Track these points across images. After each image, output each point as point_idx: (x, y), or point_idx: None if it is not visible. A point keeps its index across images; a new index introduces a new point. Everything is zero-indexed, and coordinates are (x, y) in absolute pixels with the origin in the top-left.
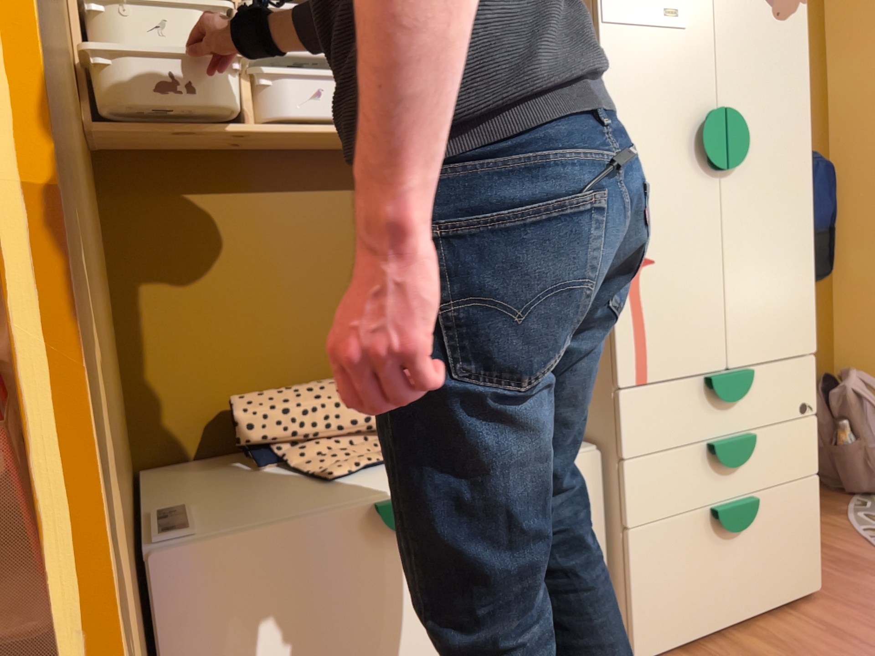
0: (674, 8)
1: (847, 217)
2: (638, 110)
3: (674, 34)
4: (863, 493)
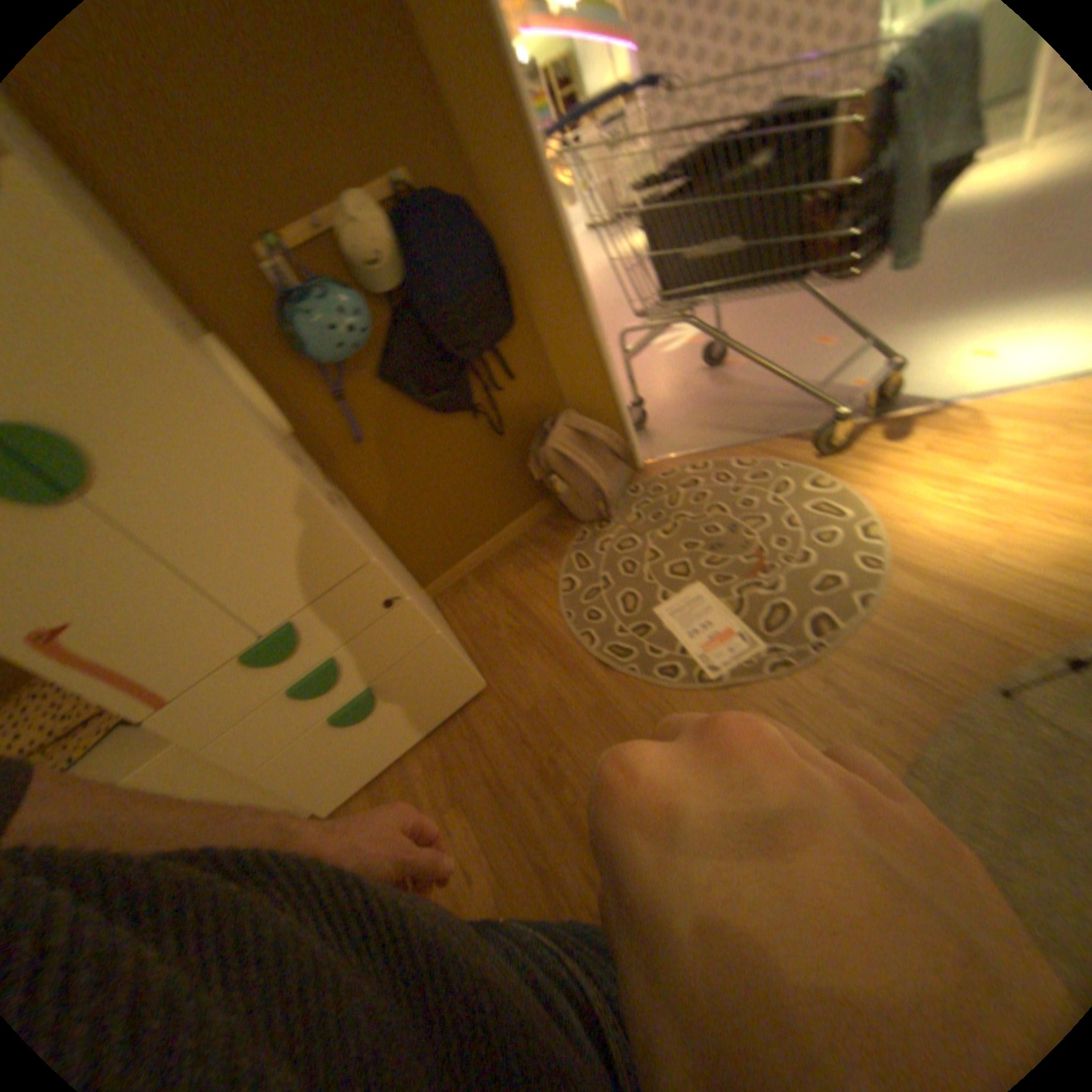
0: None
1: (521, 247)
2: None
3: None
4: (584, 529)
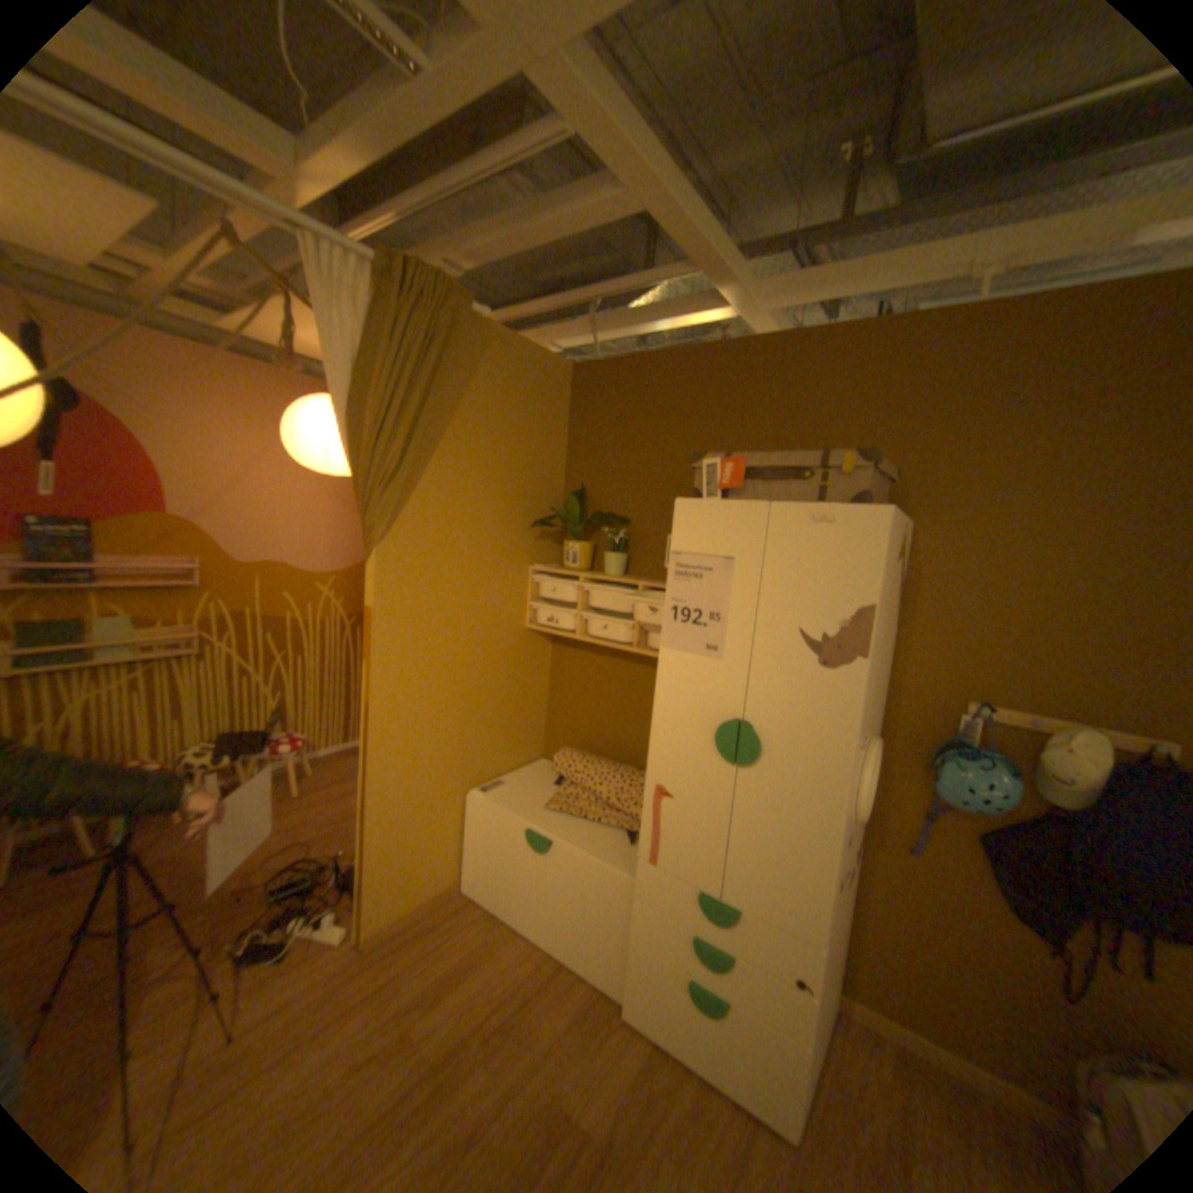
0: (713, 646)
1: None
2: (675, 703)
3: (711, 662)
4: None
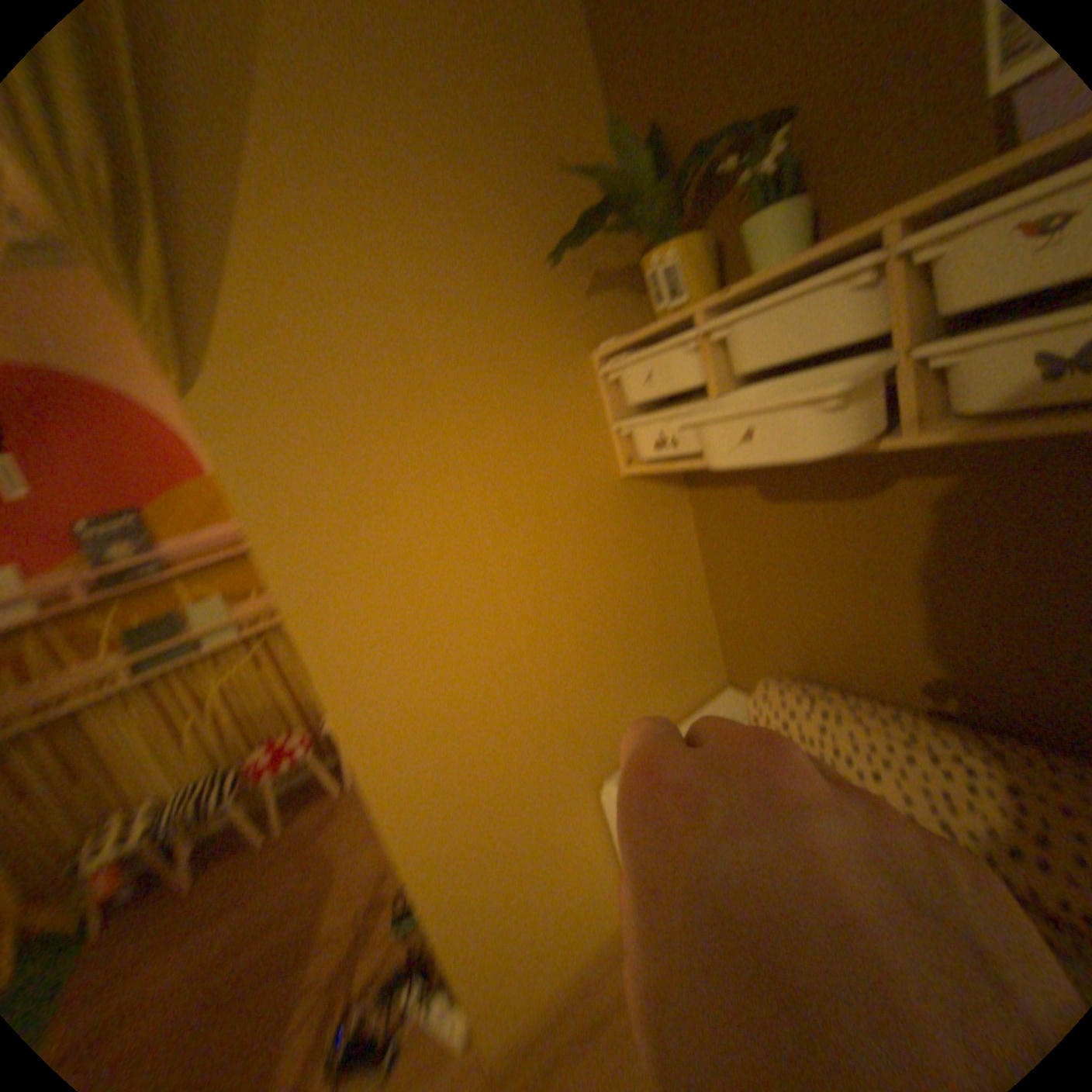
0: None
1: None
2: None
3: None
4: None
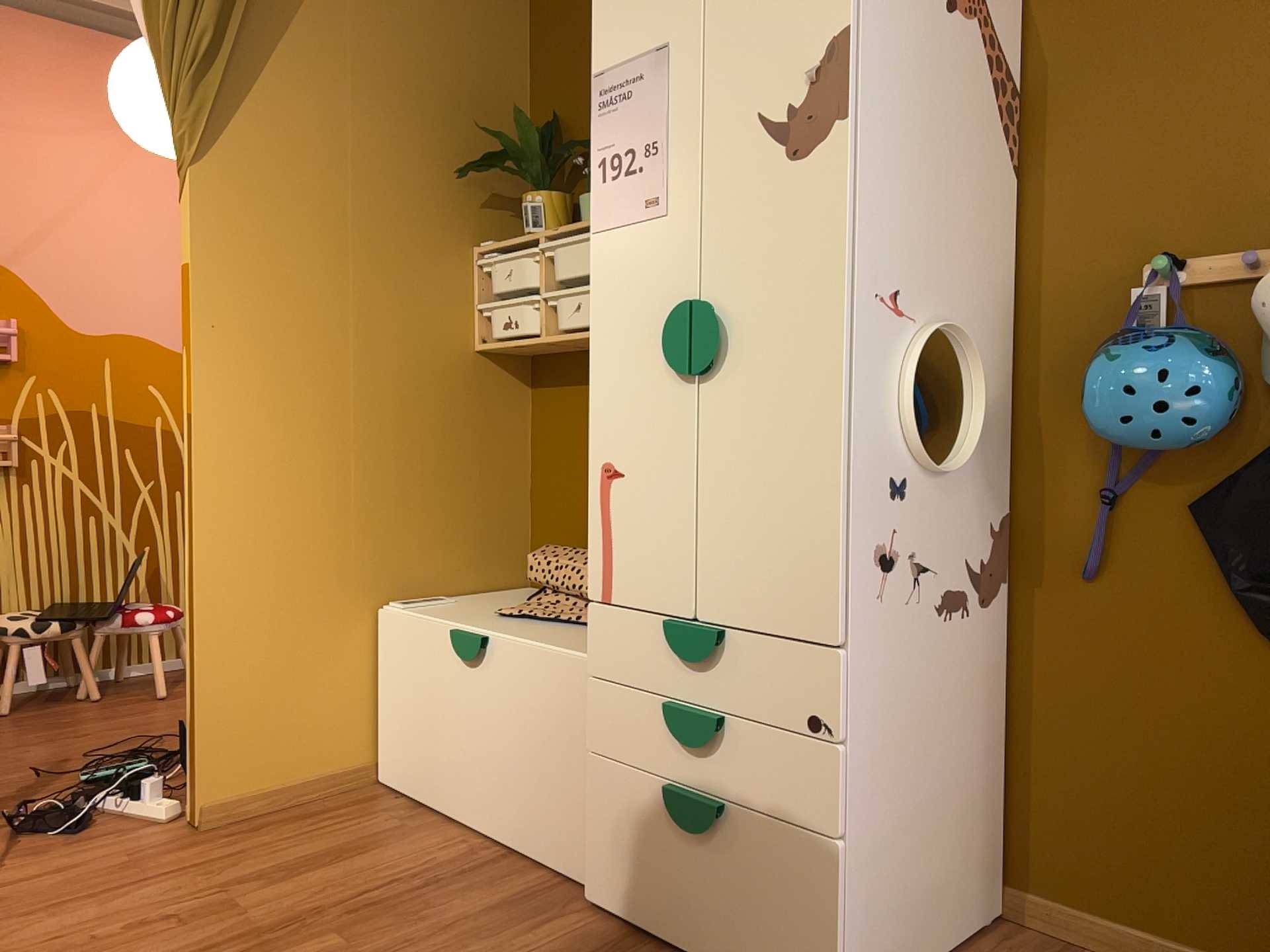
0: (654, 196)
1: None
2: (616, 313)
3: (654, 224)
4: None
